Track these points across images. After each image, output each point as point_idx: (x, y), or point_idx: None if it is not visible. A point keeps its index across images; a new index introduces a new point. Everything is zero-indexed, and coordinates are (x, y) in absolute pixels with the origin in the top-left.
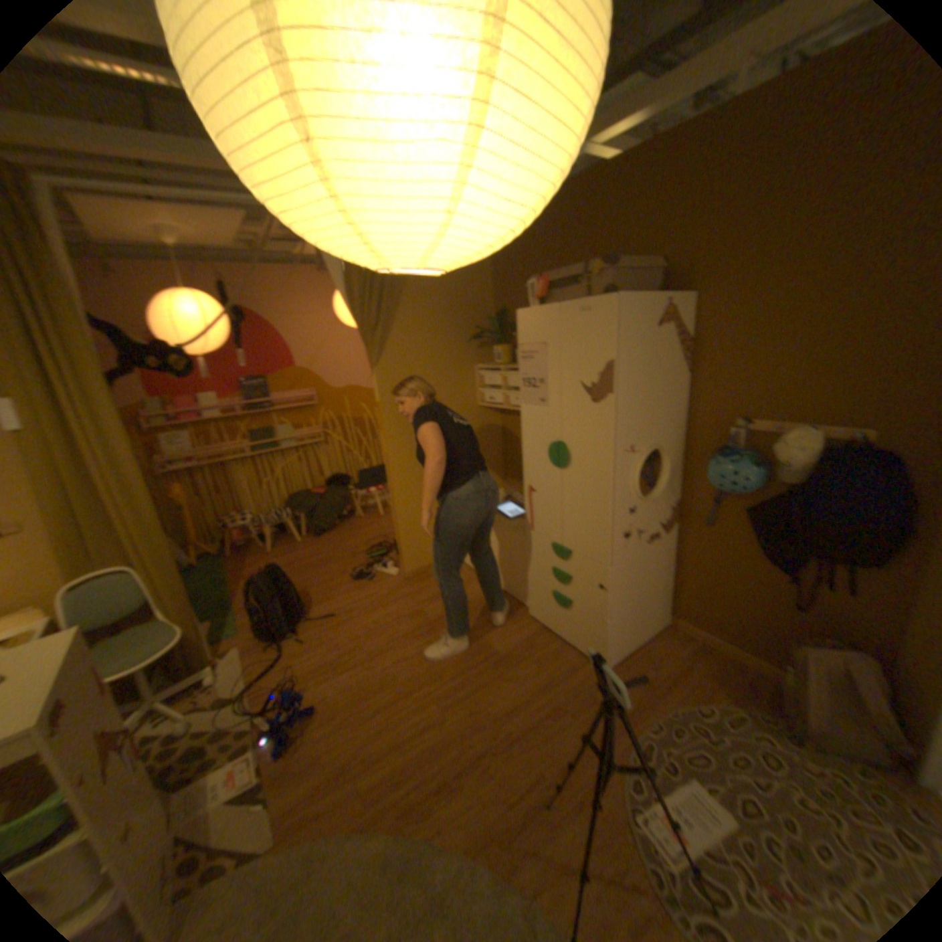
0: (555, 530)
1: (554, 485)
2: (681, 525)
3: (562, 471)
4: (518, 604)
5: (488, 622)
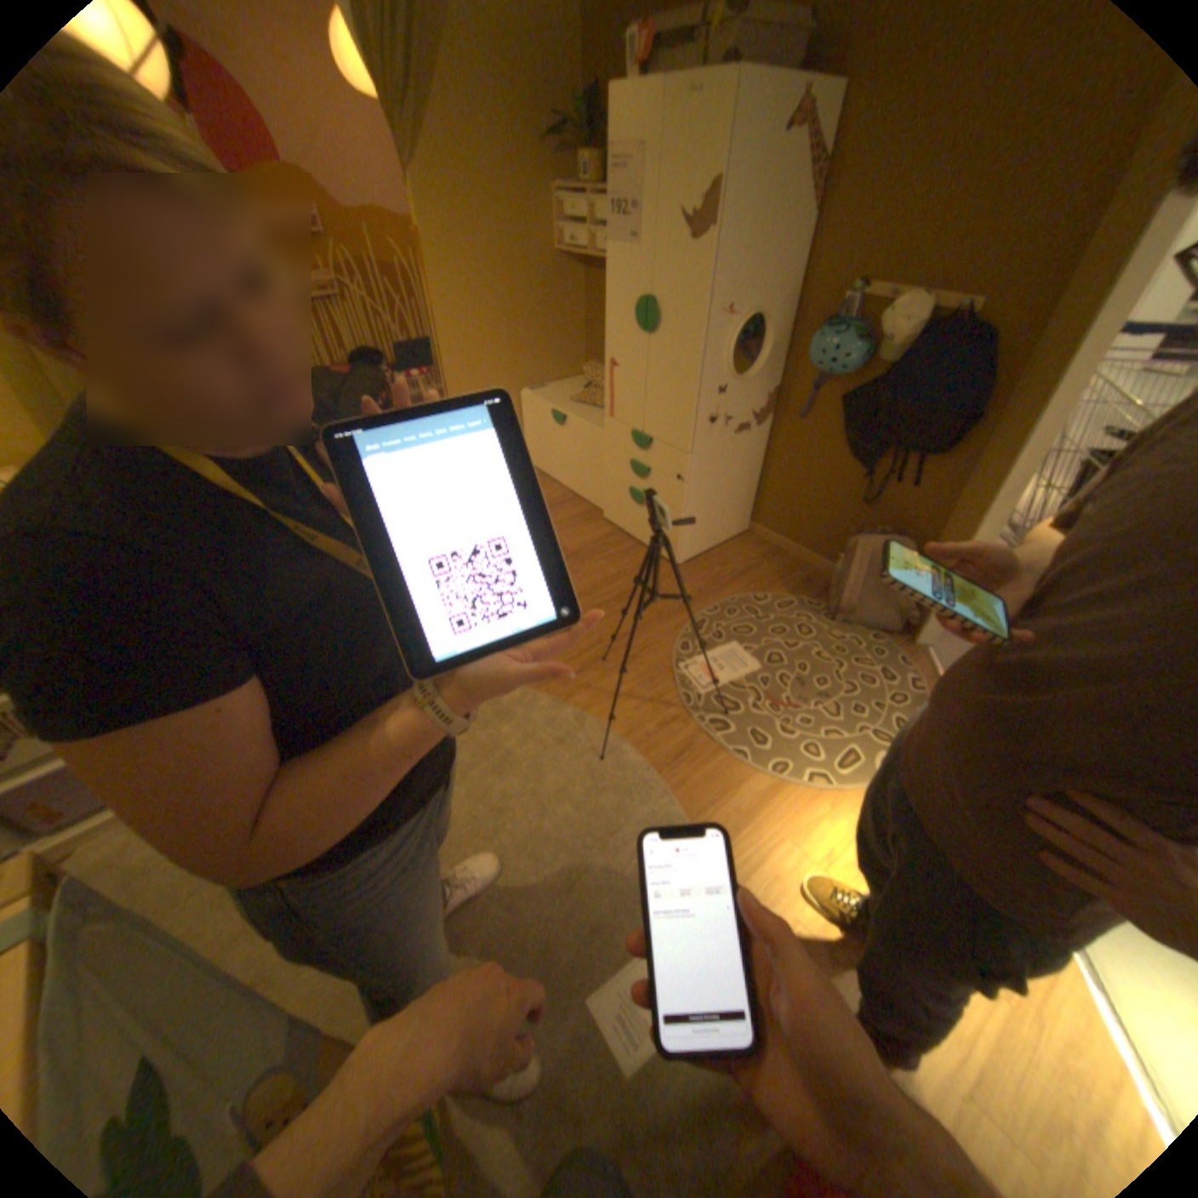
0: (637, 415)
1: (640, 358)
2: (774, 419)
3: (649, 338)
4: (592, 509)
5: (558, 524)
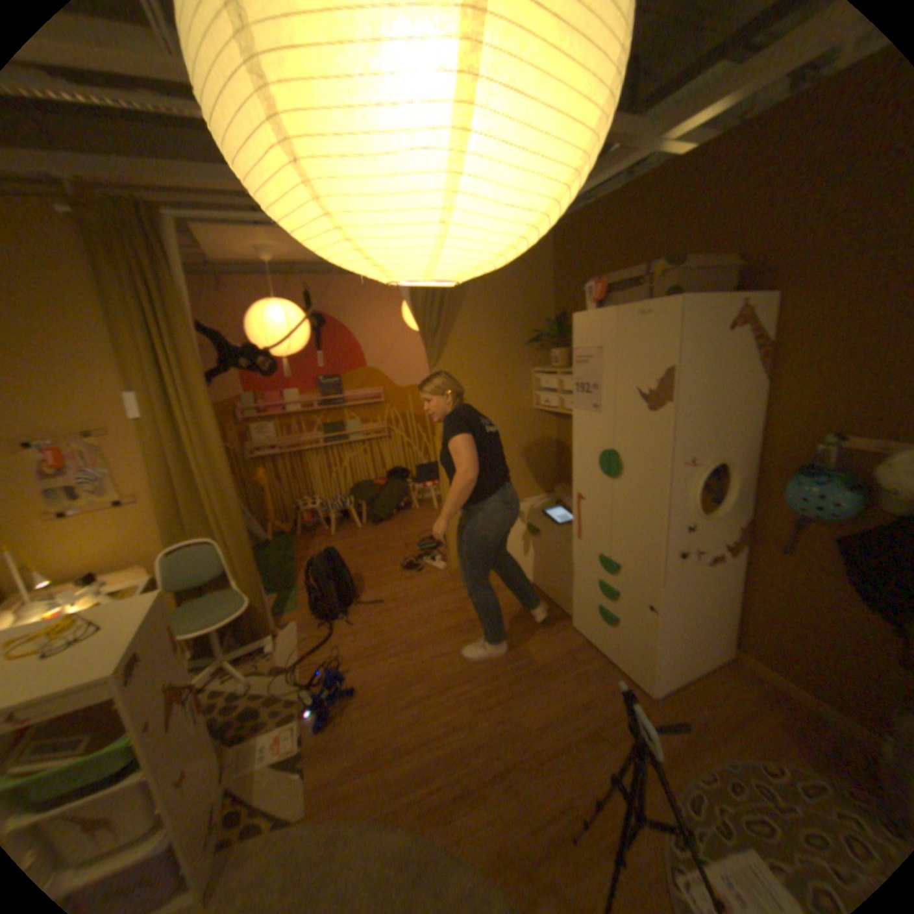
0: (604, 541)
1: (605, 495)
2: (752, 550)
3: (614, 480)
4: (563, 613)
5: (530, 628)
